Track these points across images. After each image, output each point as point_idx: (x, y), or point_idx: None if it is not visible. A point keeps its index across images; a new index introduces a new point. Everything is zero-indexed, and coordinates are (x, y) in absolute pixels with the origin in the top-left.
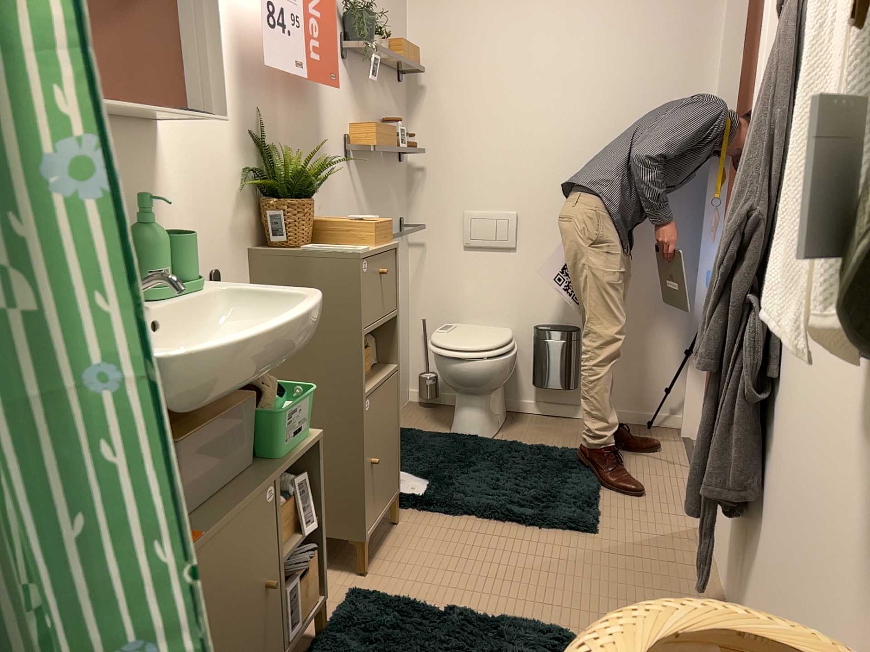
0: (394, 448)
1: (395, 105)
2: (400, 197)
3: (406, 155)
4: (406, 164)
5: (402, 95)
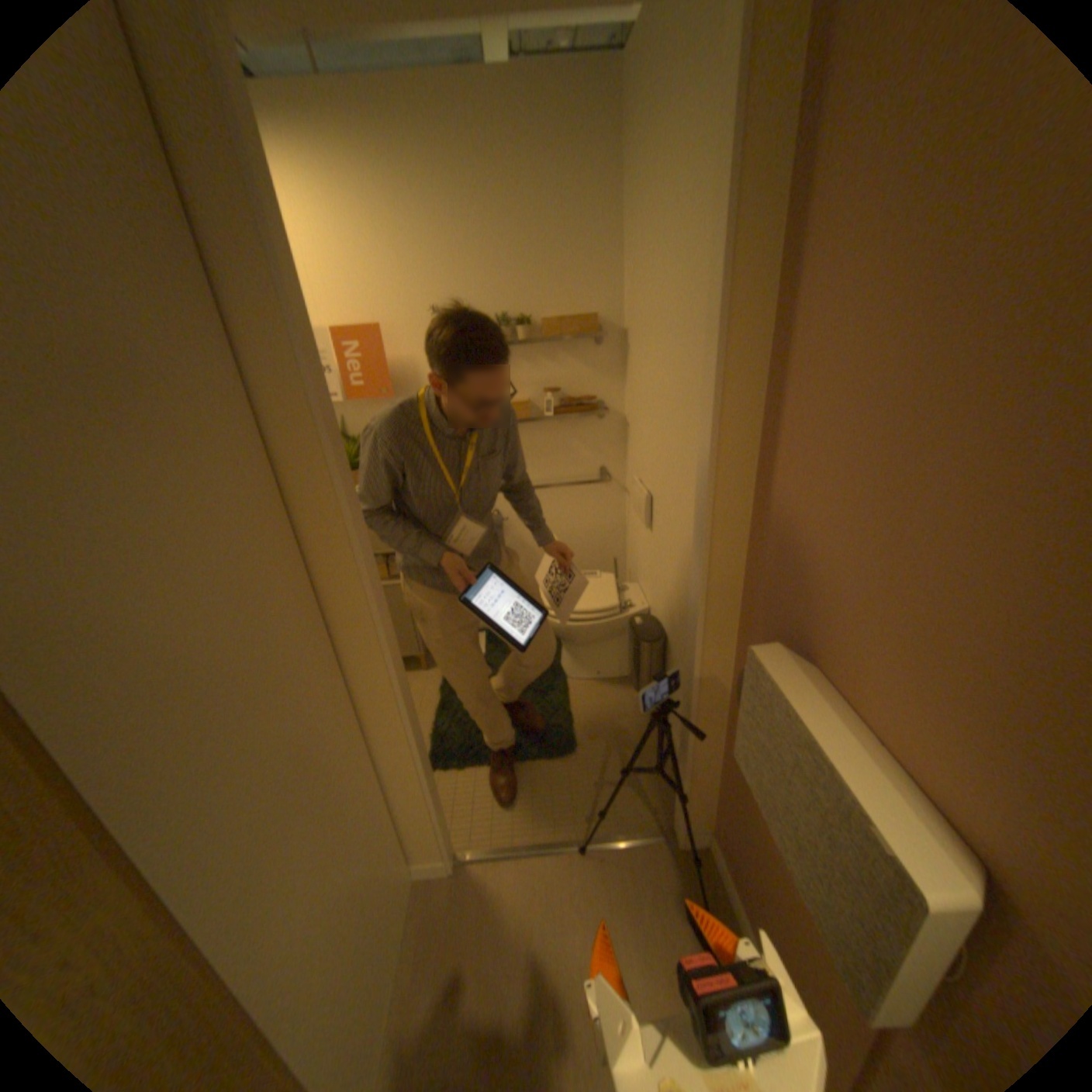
0: (402, 629)
1: (583, 364)
2: (598, 448)
3: (591, 412)
4: (615, 416)
5: (606, 351)
